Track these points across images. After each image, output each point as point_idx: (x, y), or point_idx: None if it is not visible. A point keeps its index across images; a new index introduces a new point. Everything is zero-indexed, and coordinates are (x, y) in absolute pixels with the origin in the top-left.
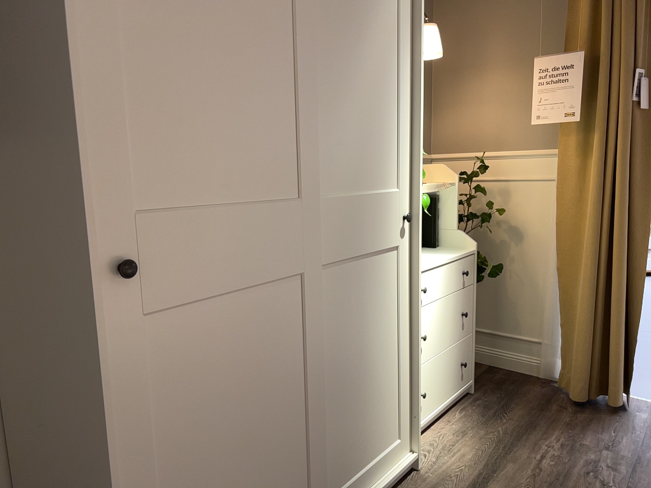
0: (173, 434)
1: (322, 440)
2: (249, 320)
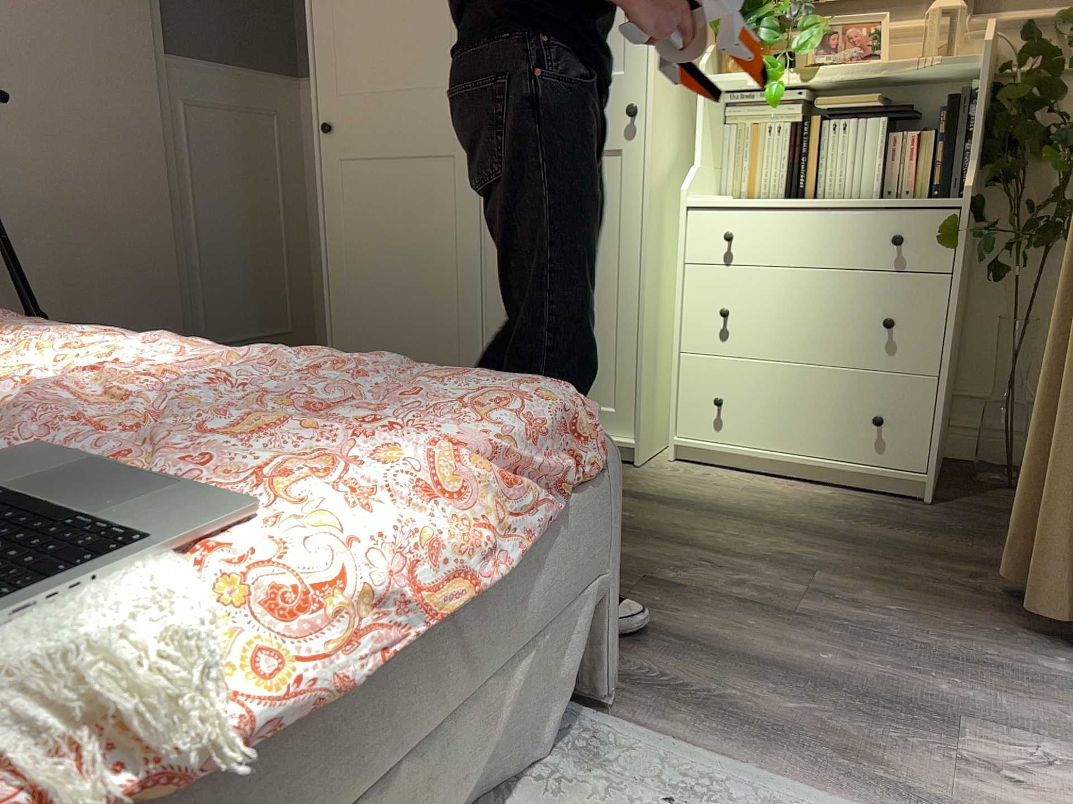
0: (340, 250)
1: (468, 337)
2: (395, 188)
